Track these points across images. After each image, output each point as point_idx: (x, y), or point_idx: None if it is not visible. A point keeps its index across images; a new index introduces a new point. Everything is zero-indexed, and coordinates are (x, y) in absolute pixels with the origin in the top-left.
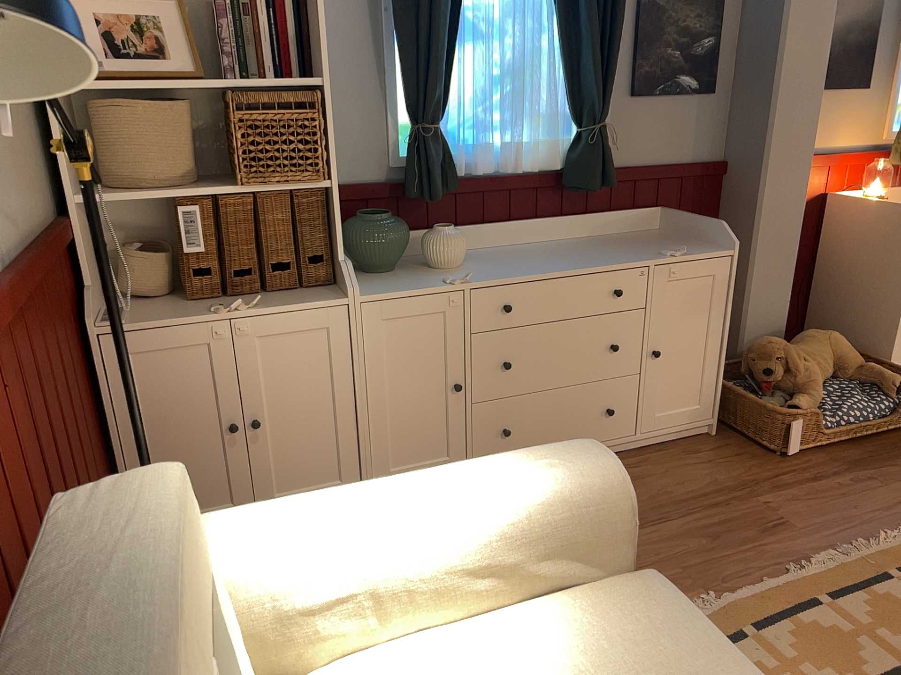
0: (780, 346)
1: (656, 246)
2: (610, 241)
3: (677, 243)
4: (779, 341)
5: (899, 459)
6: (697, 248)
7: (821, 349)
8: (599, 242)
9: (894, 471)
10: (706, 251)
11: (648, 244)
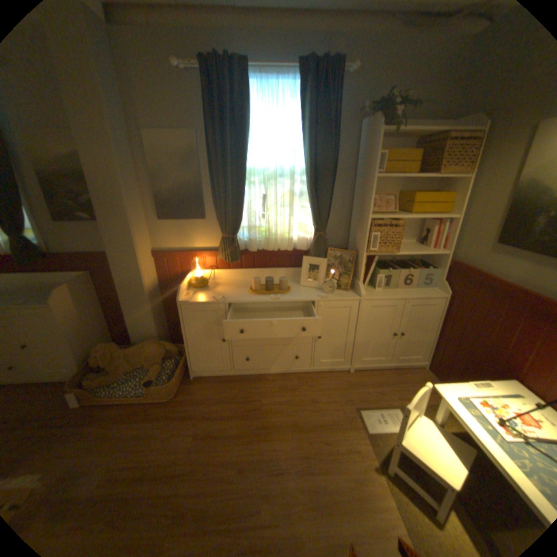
0: (101, 350)
1: (42, 295)
2: (44, 288)
3: (56, 294)
4: (107, 346)
5: (122, 423)
6: (46, 300)
7: (136, 353)
8: (37, 288)
9: (103, 432)
10: (41, 303)
11: (47, 292)
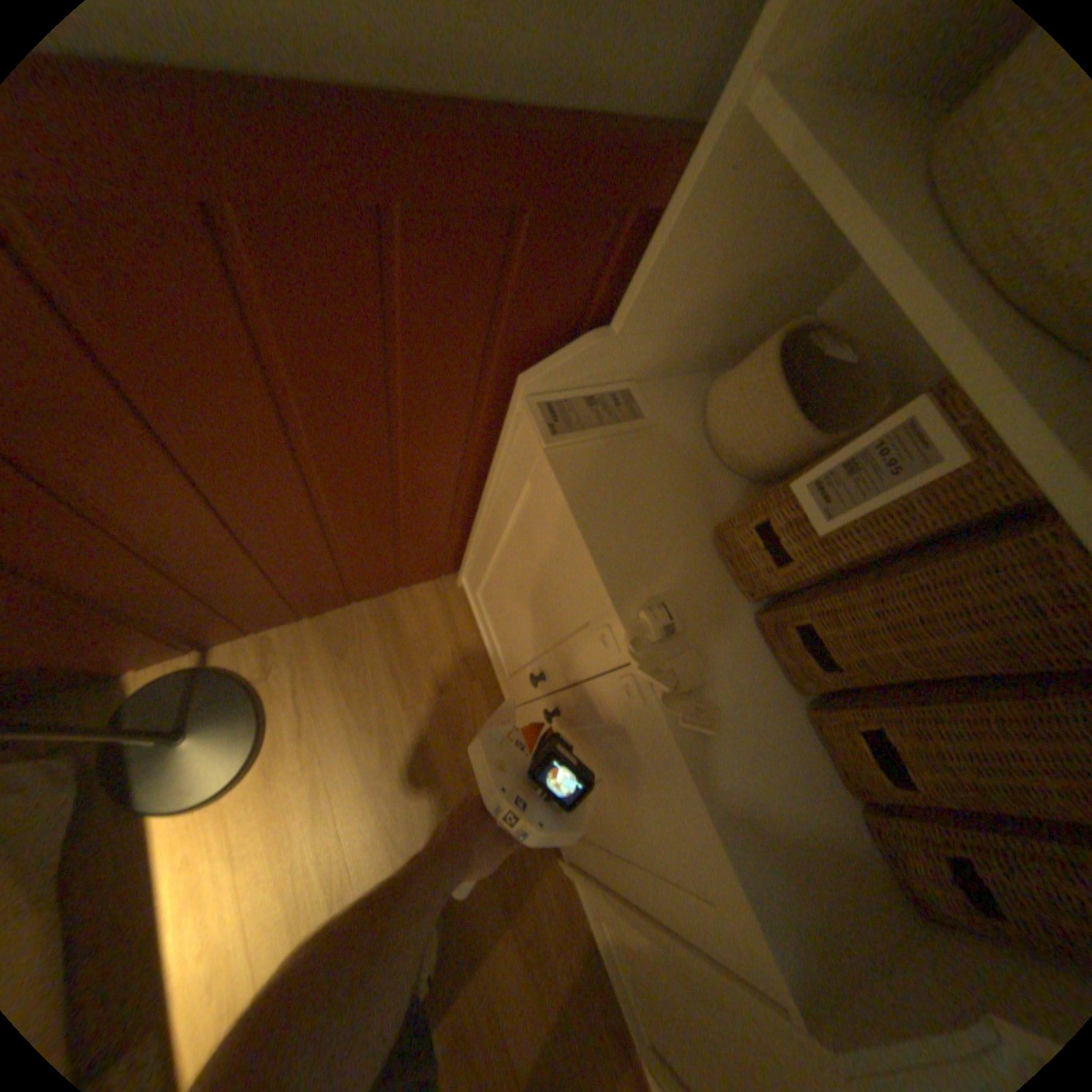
0: None
1: None
2: None
3: None
4: None
5: None
6: None
7: None
8: None
9: None
10: None
11: None
